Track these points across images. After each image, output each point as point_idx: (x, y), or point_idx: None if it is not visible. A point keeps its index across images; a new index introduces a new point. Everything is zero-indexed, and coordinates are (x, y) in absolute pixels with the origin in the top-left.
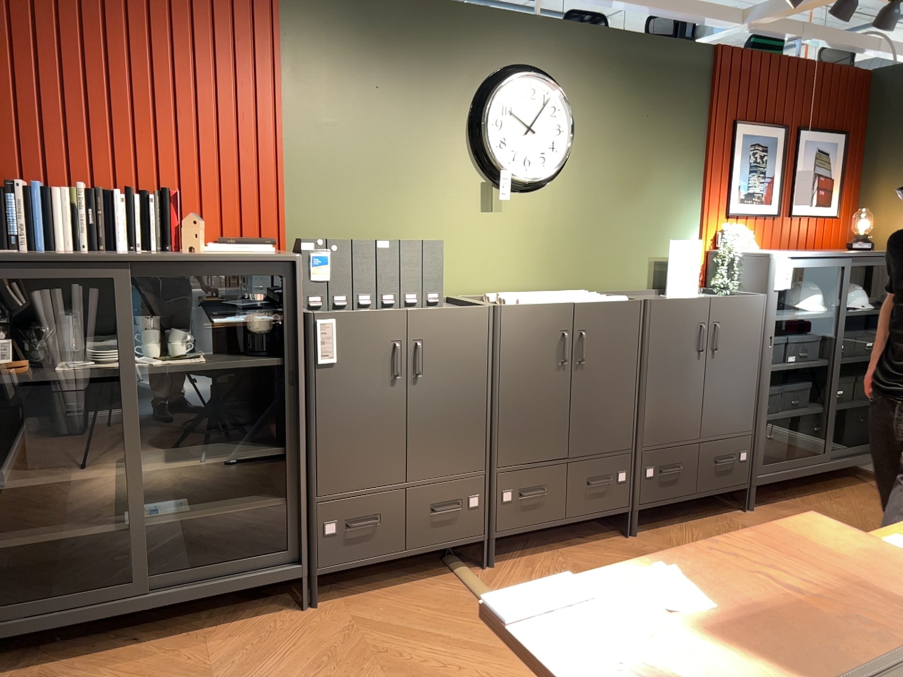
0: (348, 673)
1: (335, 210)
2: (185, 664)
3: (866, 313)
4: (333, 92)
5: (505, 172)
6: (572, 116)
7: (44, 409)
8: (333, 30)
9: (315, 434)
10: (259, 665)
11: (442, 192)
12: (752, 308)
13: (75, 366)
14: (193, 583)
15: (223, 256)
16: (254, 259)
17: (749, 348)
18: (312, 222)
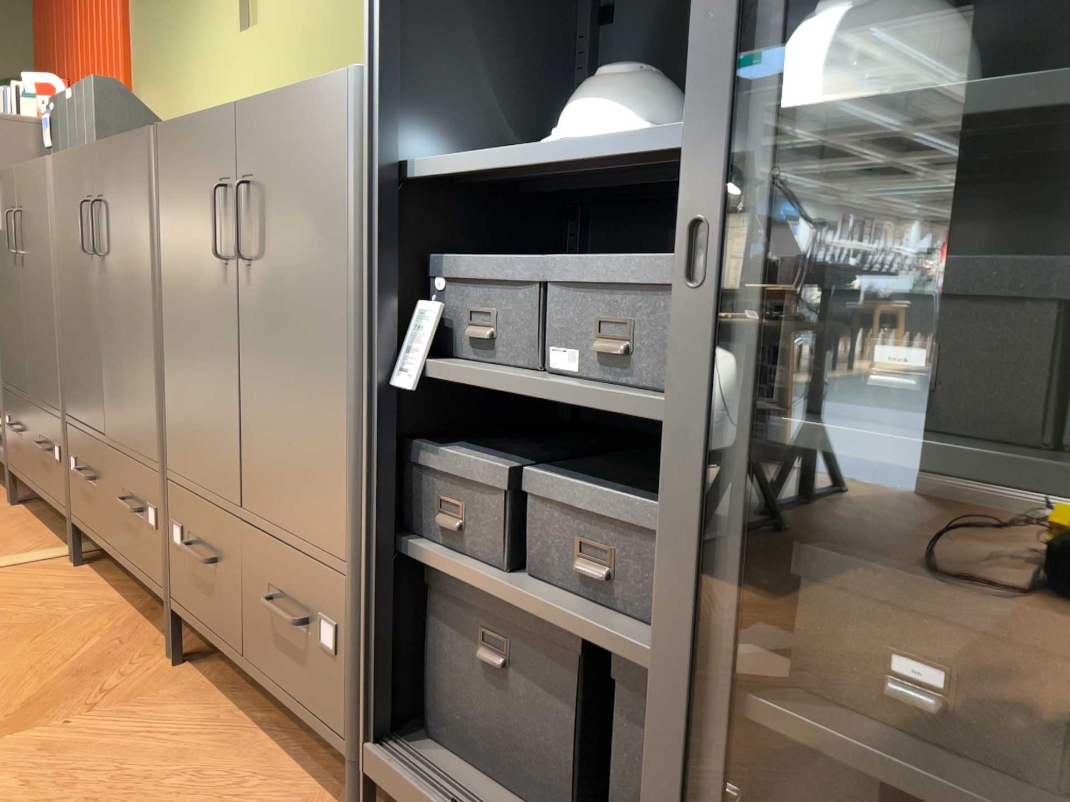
0: None
1: (153, 77)
2: None
3: None
4: None
5: None
6: None
7: None
8: None
9: None
10: None
11: (210, 19)
12: (318, 123)
13: None
14: None
15: None
16: None
17: (318, 262)
18: (144, 95)
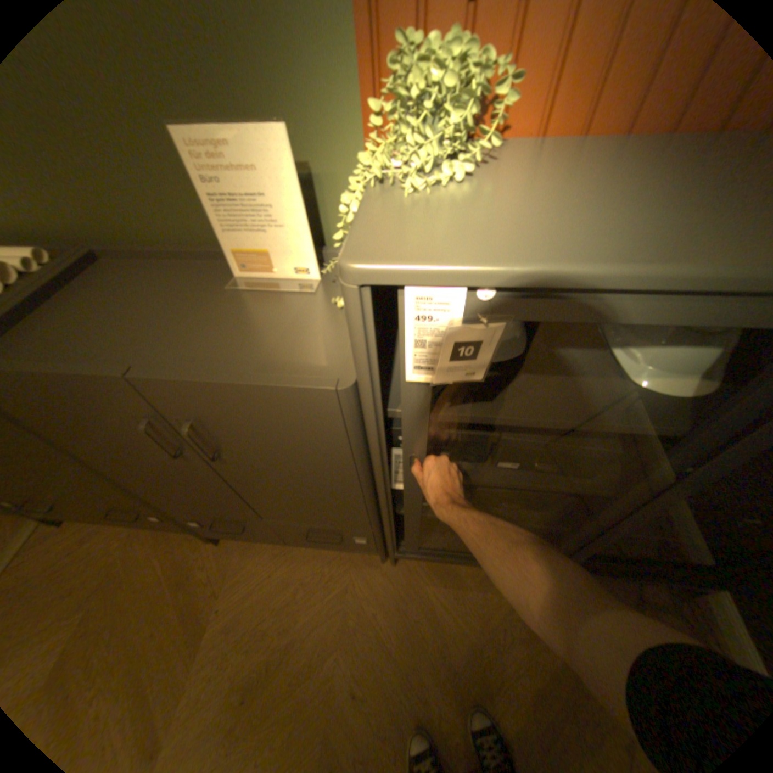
0: None
1: None
2: None
3: None
4: None
5: None
6: None
7: None
8: None
9: None
10: None
11: None
12: (295, 412)
13: None
14: None
15: None
16: None
17: (318, 464)
18: None
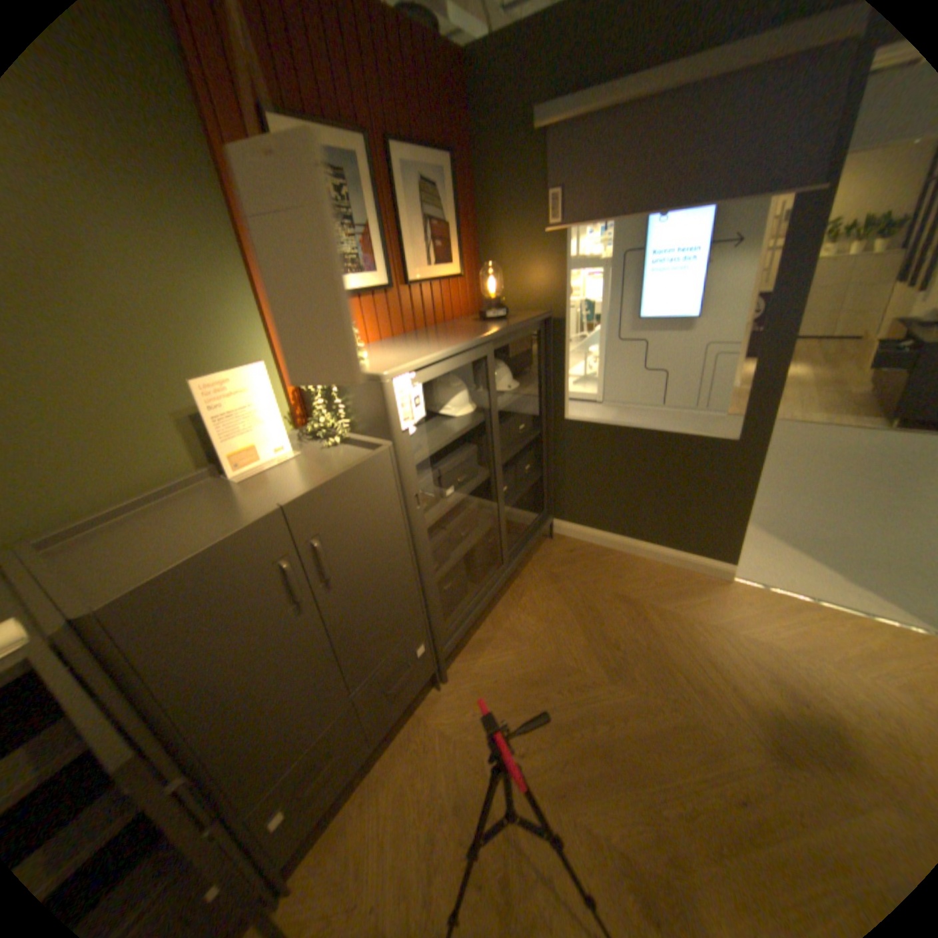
0: None
1: None
2: None
3: (515, 397)
4: None
5: None
6: None
7: None
8: None
9: None
10: None
11: None
12: (374, 477)
13: None
14: None
15: None
16: None
17: (386, 531)
18: None
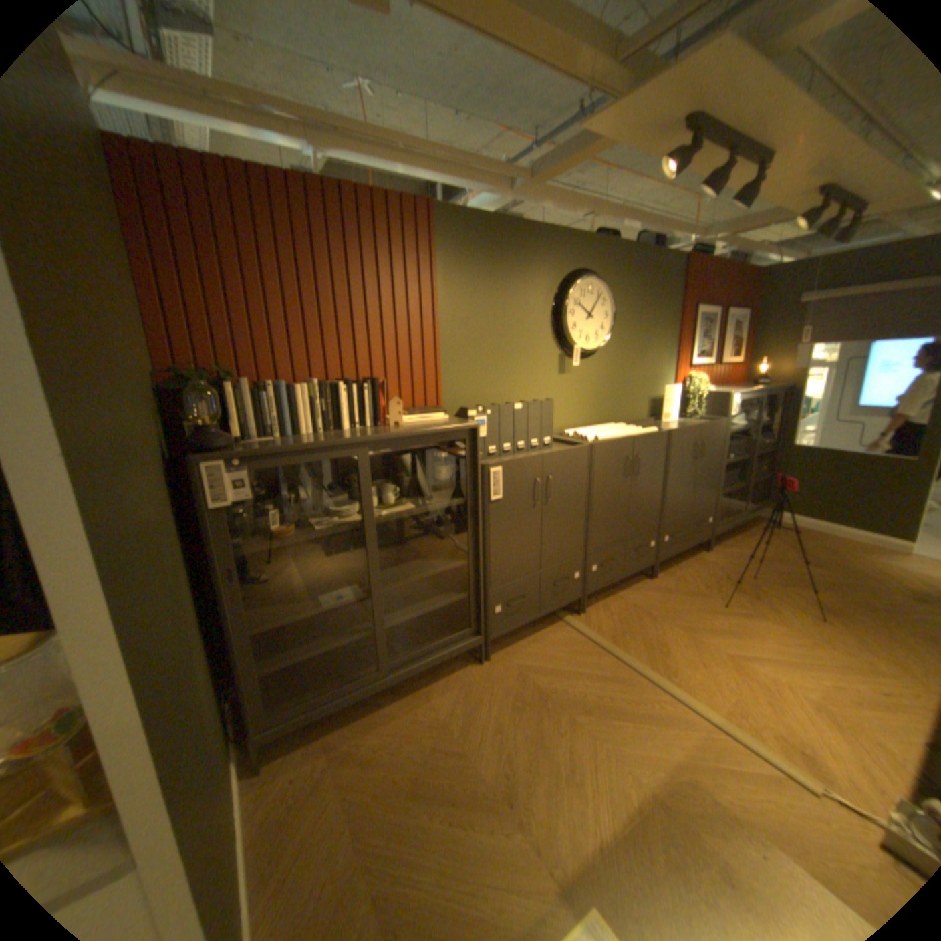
0: (542, 713)
1: (471, 382)
2: (426, 723)
3: (769, 423)
4: (469, 293)
5: (577, 347)
6: (609, 304)
7: (305, 559)
8: (468, 245)
9: (490, 549)
10: (478, 715)
11: (536, 363)
12: (721, 429)
13: (325, 523)
14: (416, 663)
15: (432, 430)
16: (451, 430)
17: (717, 453)
18: (457, 392)
